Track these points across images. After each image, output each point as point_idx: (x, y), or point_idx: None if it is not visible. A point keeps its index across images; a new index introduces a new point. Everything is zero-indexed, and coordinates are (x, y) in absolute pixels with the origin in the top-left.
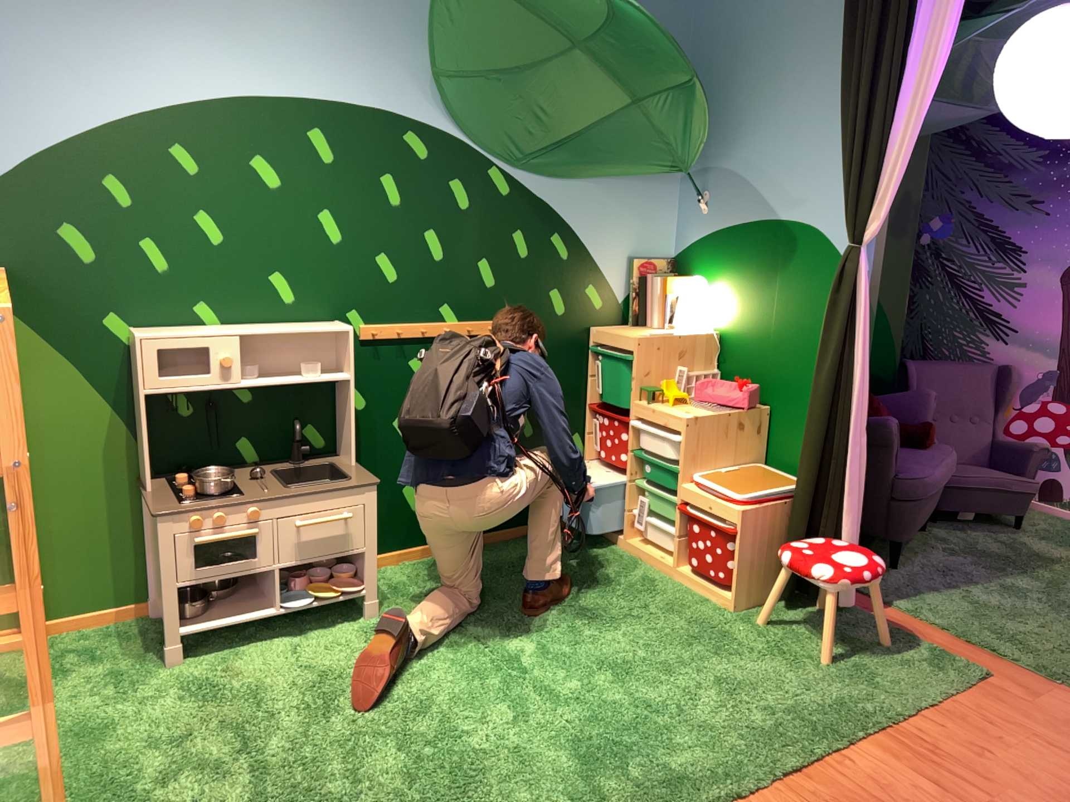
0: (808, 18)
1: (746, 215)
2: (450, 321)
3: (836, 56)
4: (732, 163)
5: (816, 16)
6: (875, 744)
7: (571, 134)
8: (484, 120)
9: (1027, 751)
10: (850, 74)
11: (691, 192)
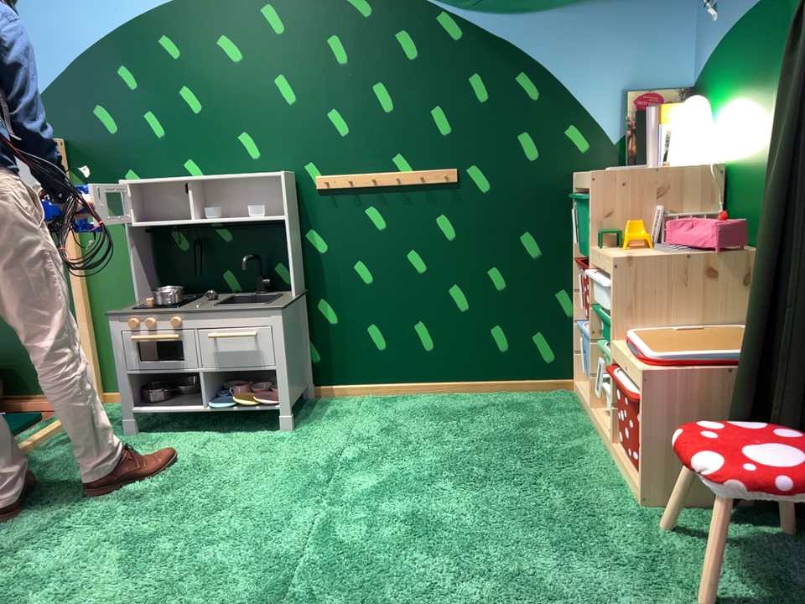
0: None
1: None
2: (402, 168)
3: None
4: None
5: None
6: None
7: None
8: None
9: None
10: None
11: None
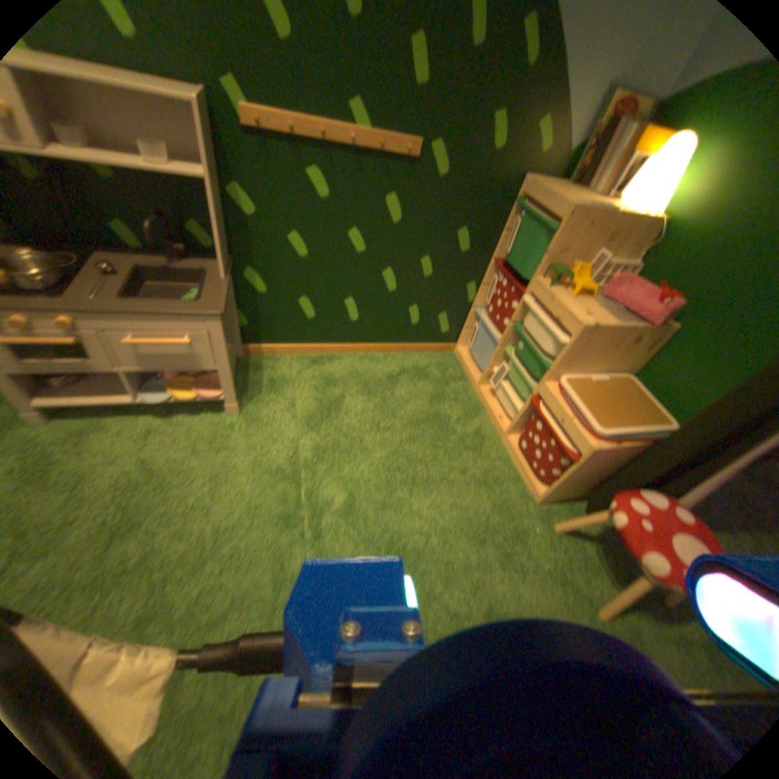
0: None
1: None
2: (359, 119)
3: None
4: None
5: None
6: None
7: None
8: None
9: None
10: None
11: None
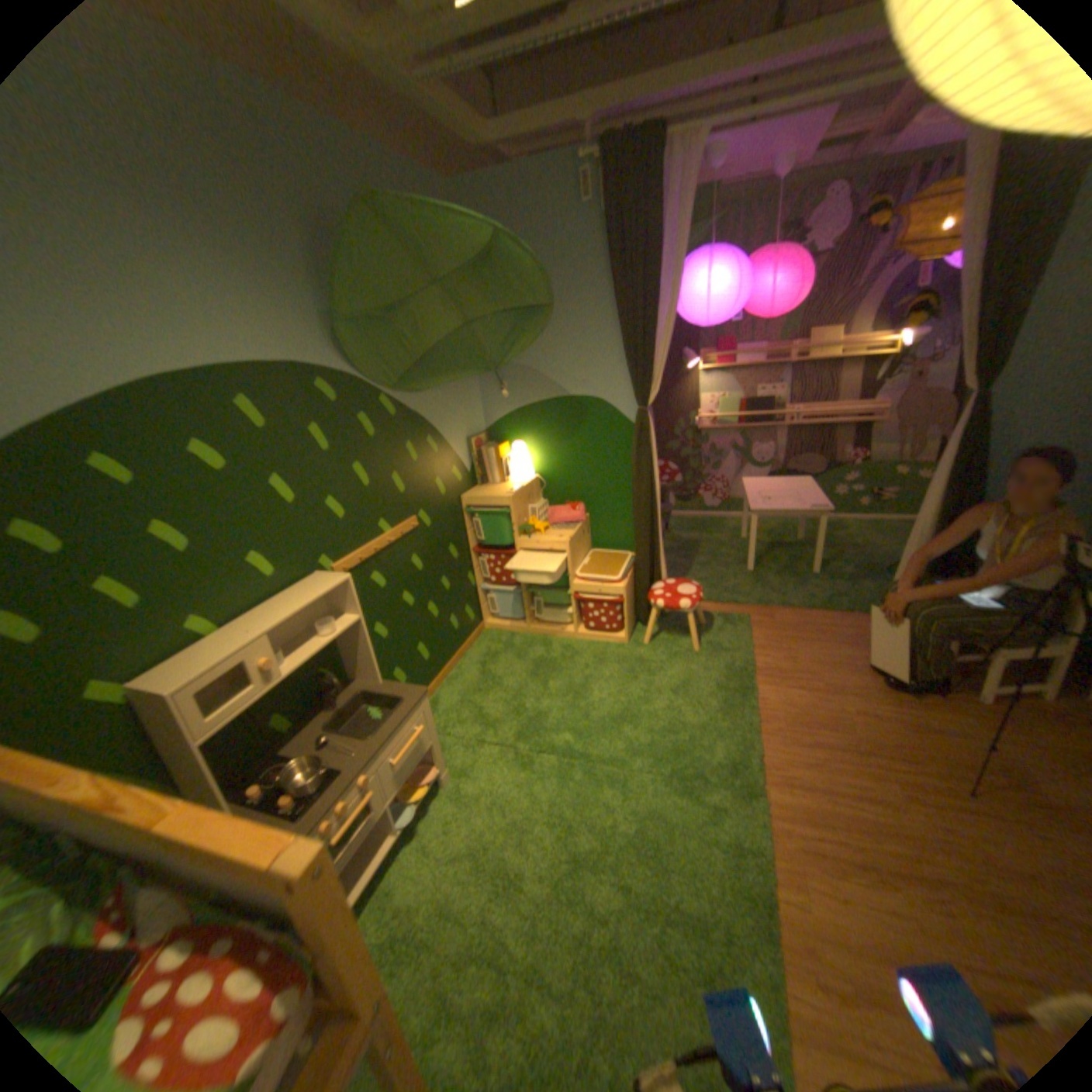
0: (571, 248)
1: (546, 393)
2: (386, 531)
3: (599, 277)
4: (525, 358)
5: (578, 246)
6: (770, 687)
7: (423, 352)
8: (370, 351)
9: (811, 651)
10: (631, 291)
11: (499, 382)
